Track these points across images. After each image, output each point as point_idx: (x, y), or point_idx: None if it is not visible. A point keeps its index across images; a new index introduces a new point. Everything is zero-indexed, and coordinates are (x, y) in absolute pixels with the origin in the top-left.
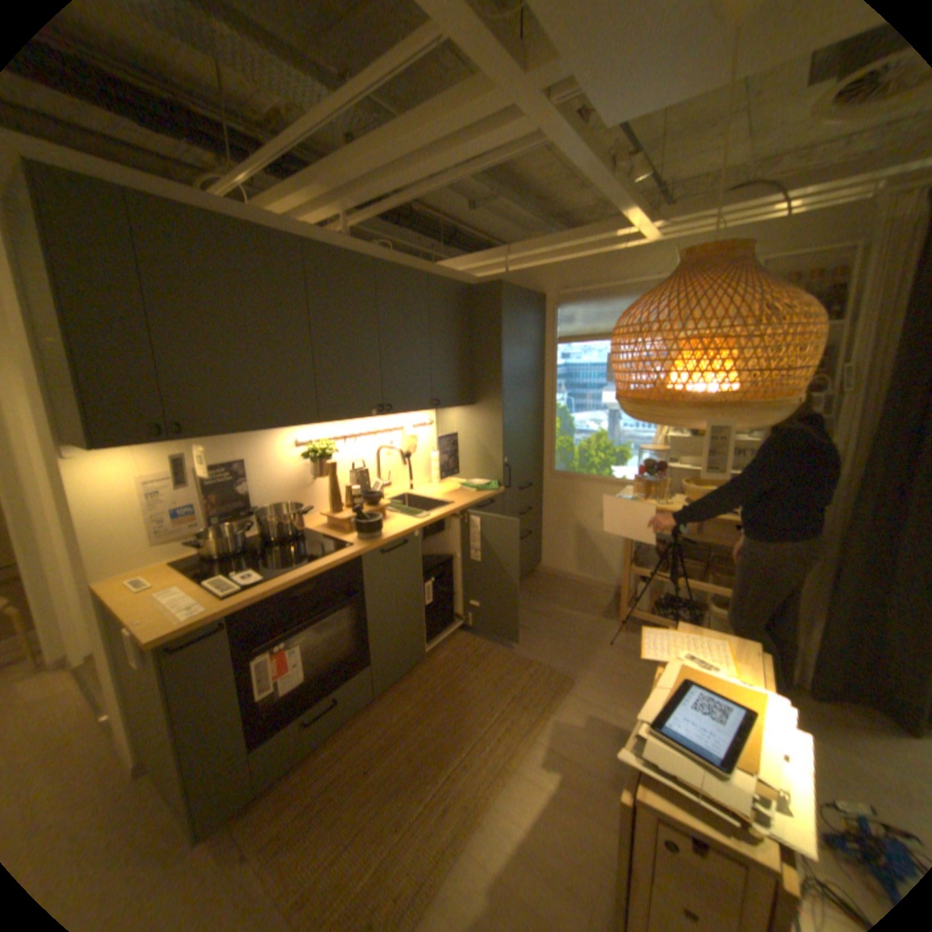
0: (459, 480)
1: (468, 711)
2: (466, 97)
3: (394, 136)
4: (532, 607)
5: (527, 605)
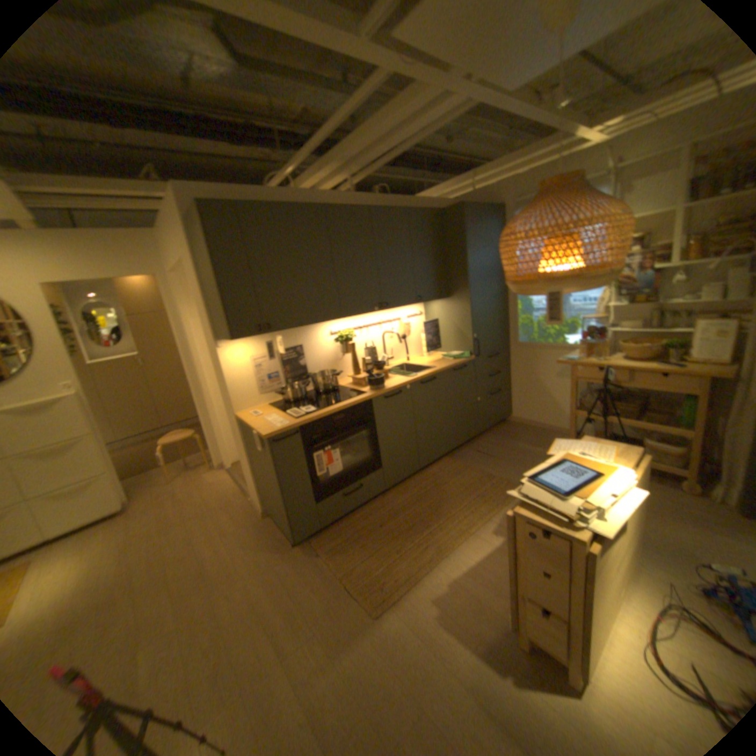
0: (442, 353)
1: (446, 501)
2: (413, 95)
3: (373, 127)
4: (501, 444)
5: (497, 442)
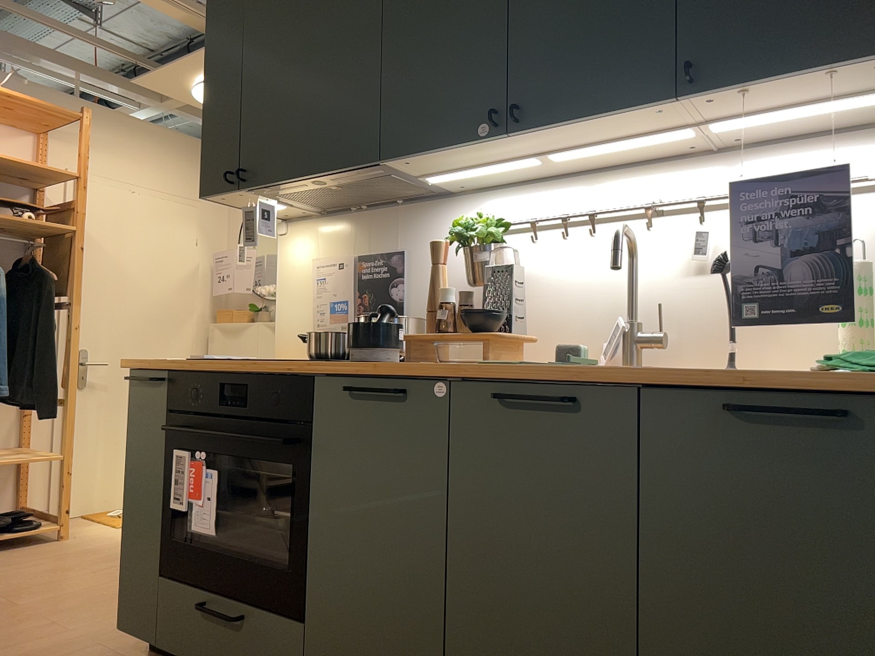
0: None
1: None
2: None
3: None
4: None
5: None
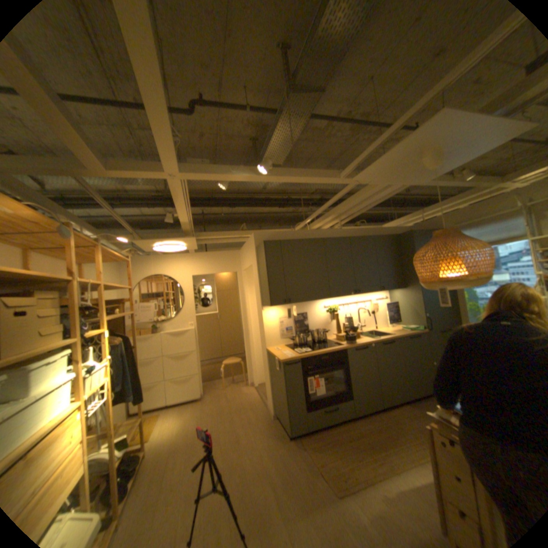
0: (404, 326)
1: (403, 437)
2: (370, 188)
3: (350, 201)
4: None
5: None
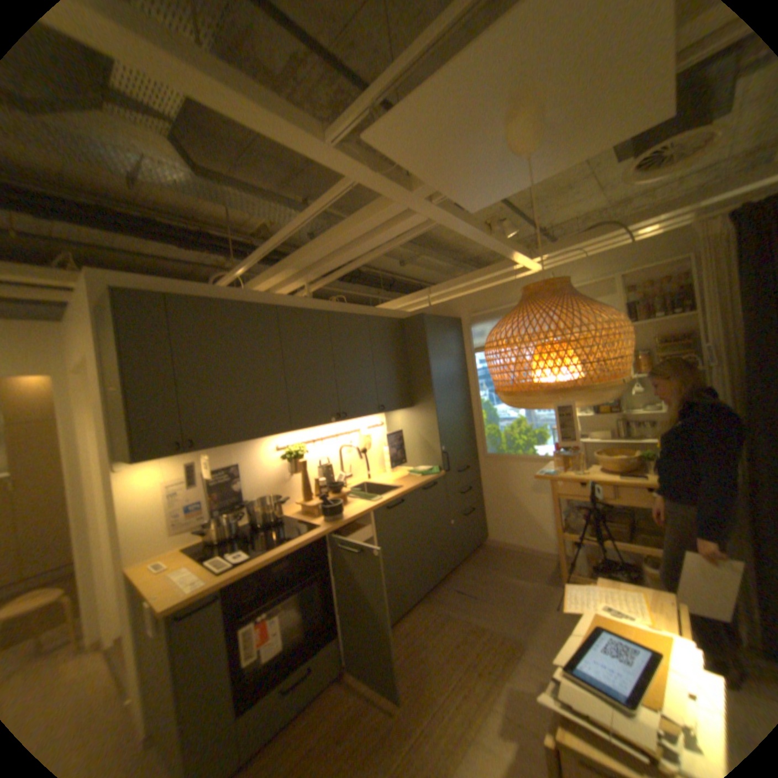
0: (408, 468)
1: (429, 680)
2: (376, 209)
3: (333, 236)
4: (483, 578)
5: (479, 576)
